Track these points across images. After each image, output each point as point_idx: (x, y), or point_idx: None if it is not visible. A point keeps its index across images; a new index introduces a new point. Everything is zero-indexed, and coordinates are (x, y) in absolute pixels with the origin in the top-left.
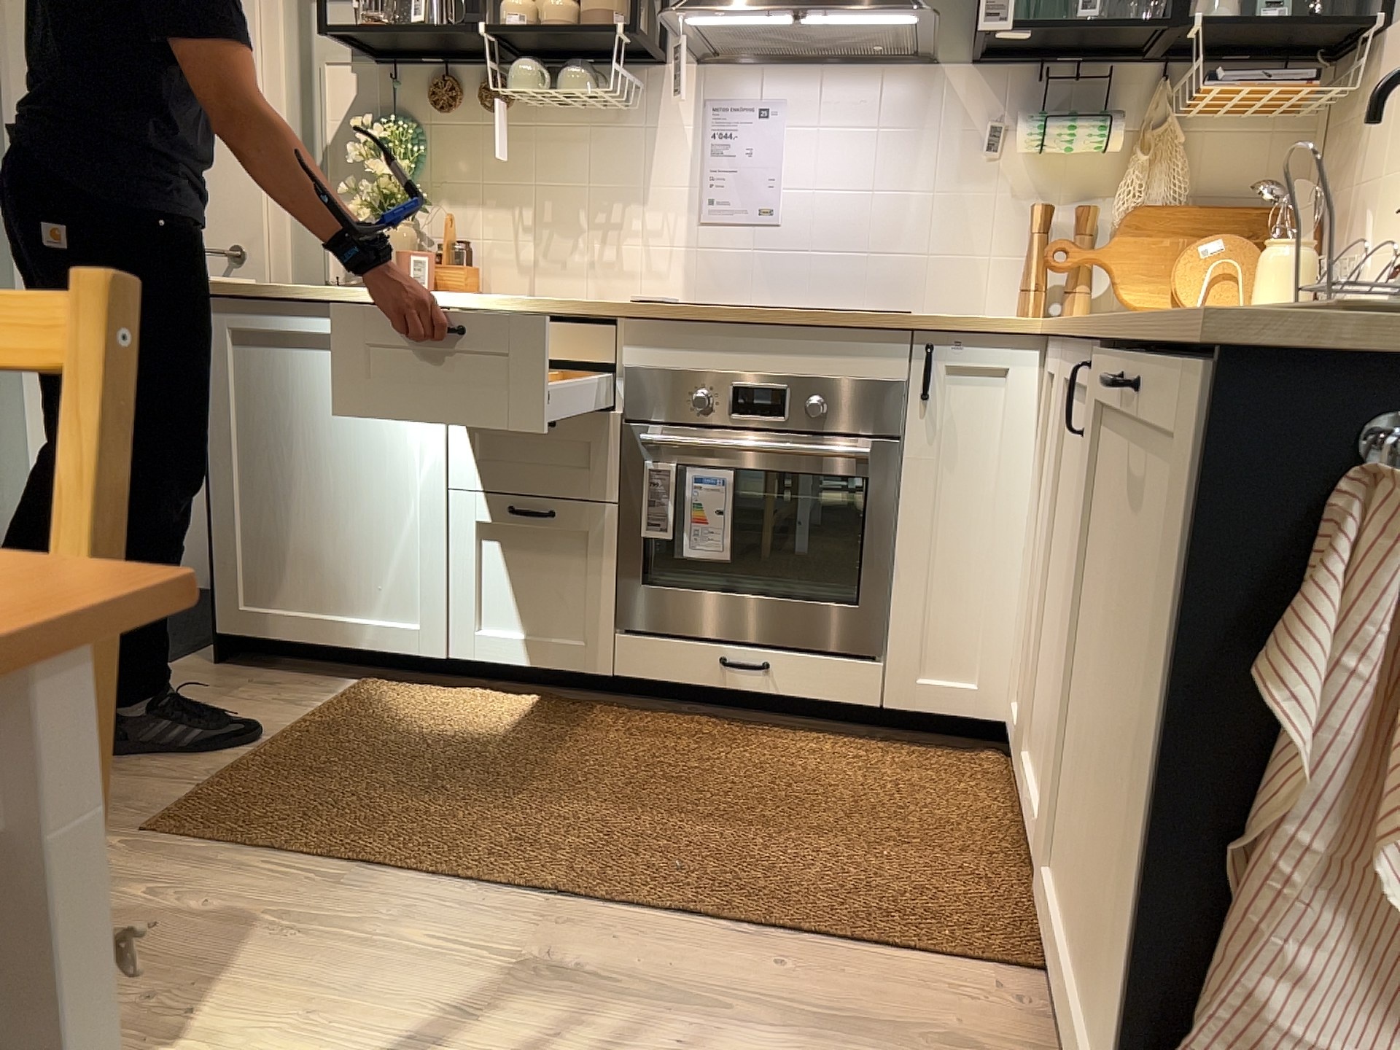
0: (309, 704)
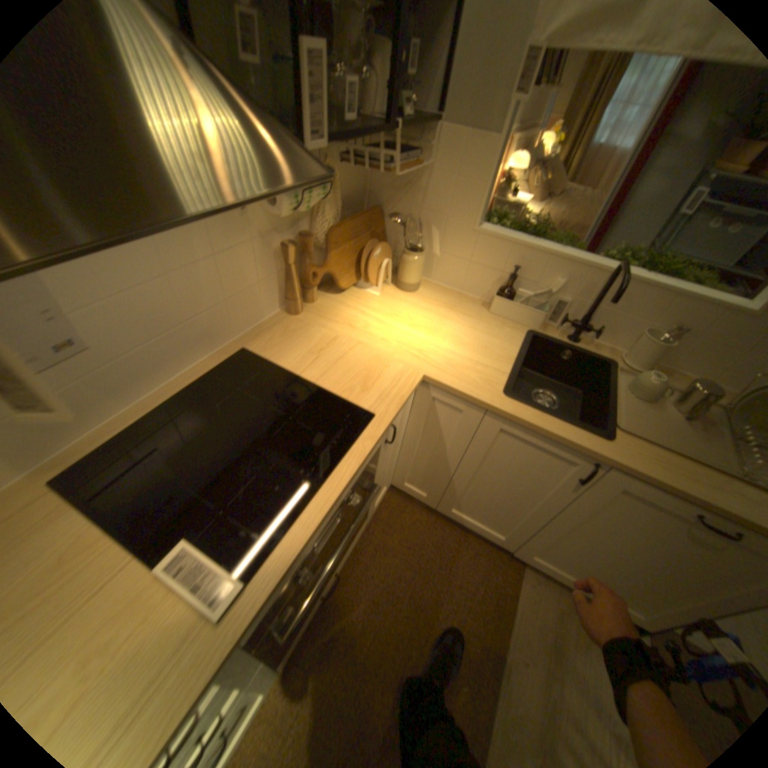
0: None
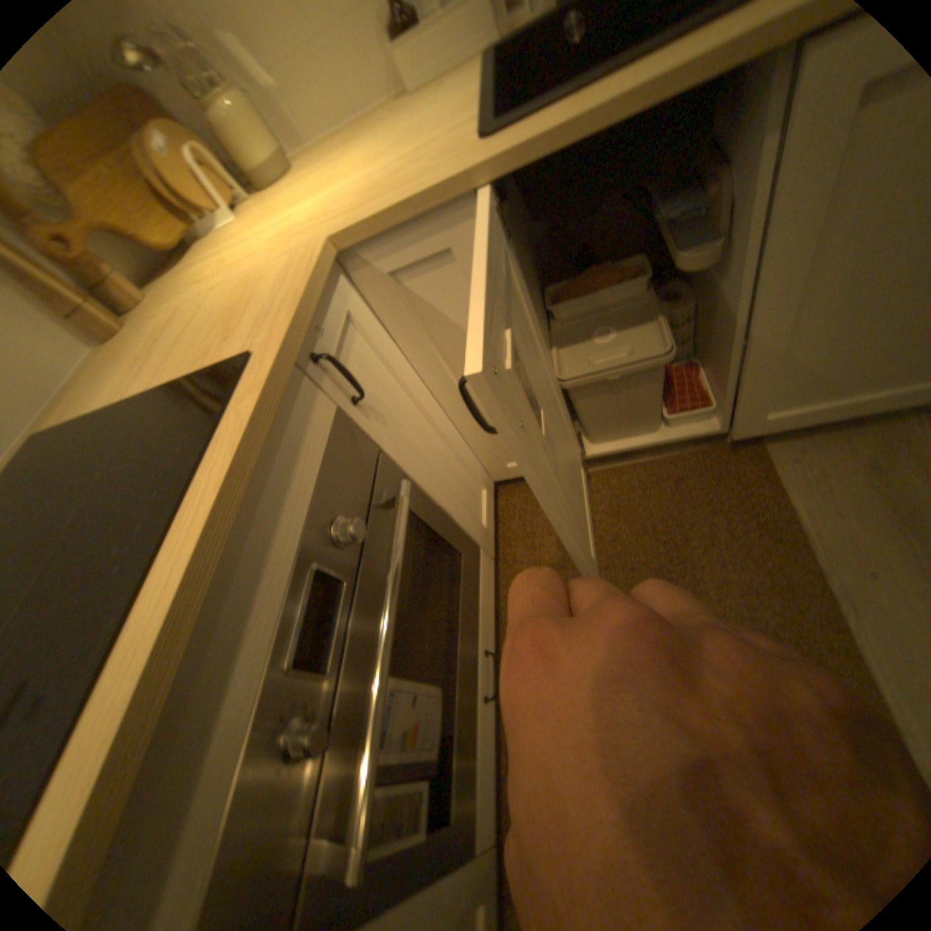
0: None
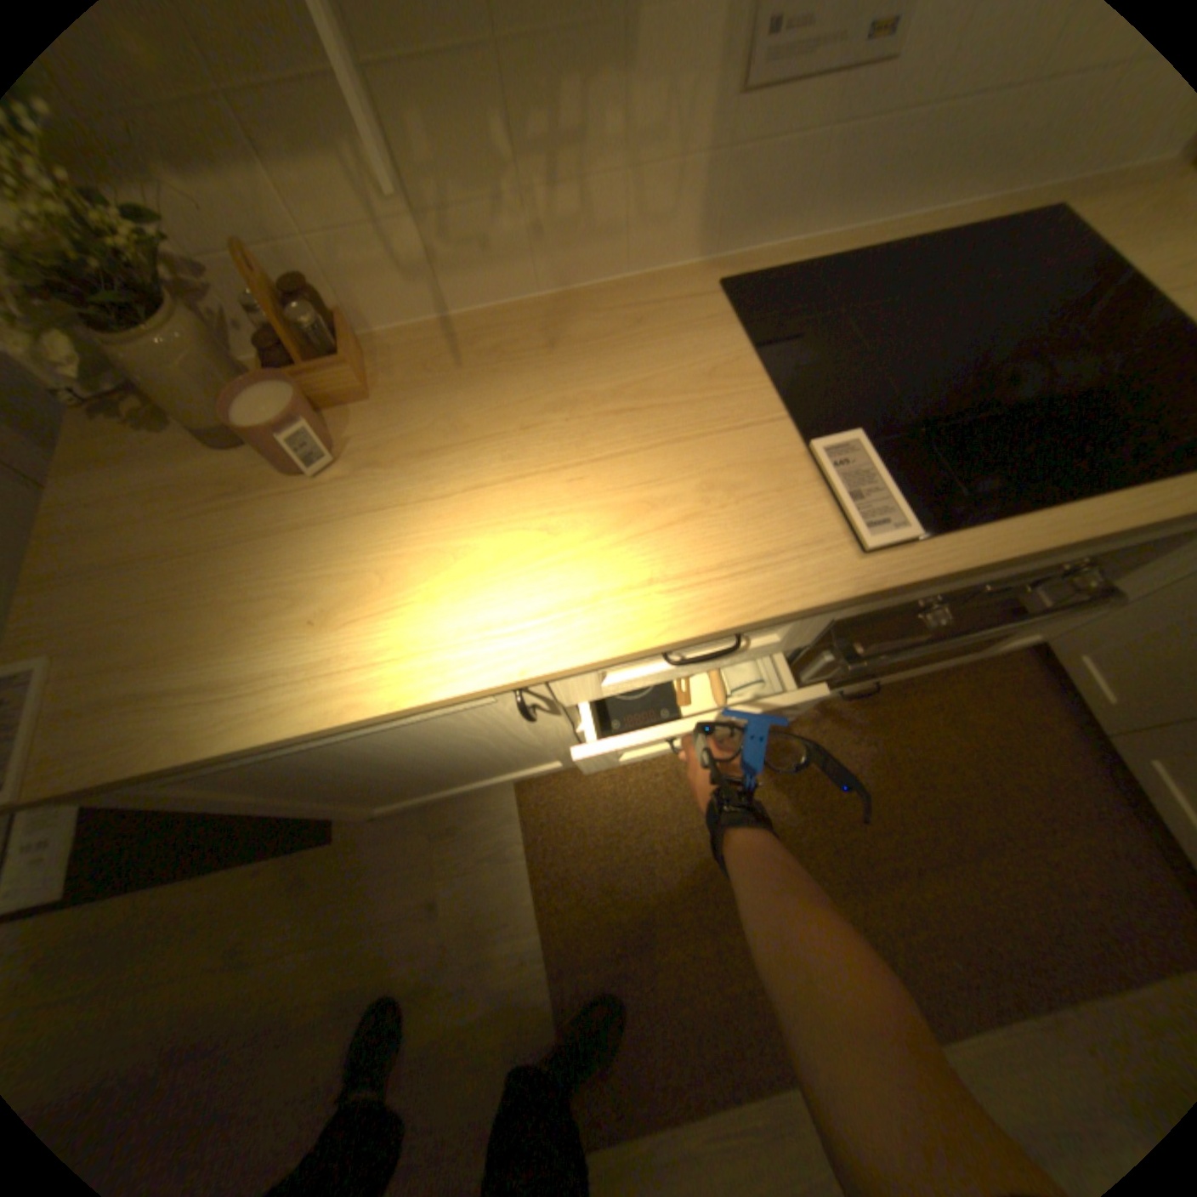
0: (515, 865)
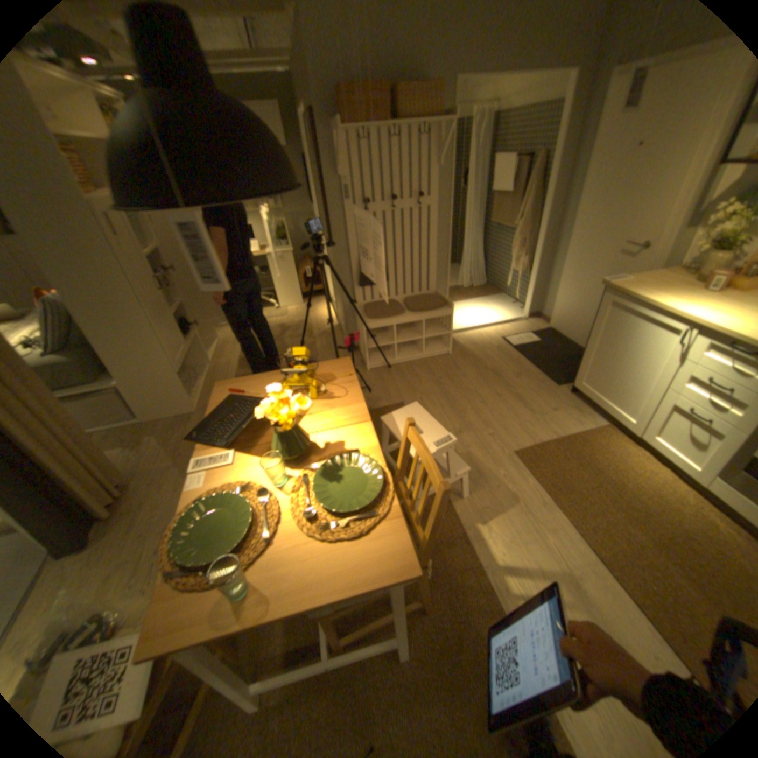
0: (584, 428)
